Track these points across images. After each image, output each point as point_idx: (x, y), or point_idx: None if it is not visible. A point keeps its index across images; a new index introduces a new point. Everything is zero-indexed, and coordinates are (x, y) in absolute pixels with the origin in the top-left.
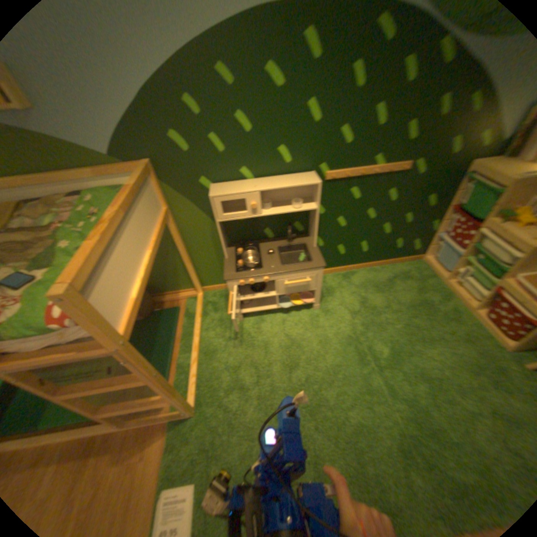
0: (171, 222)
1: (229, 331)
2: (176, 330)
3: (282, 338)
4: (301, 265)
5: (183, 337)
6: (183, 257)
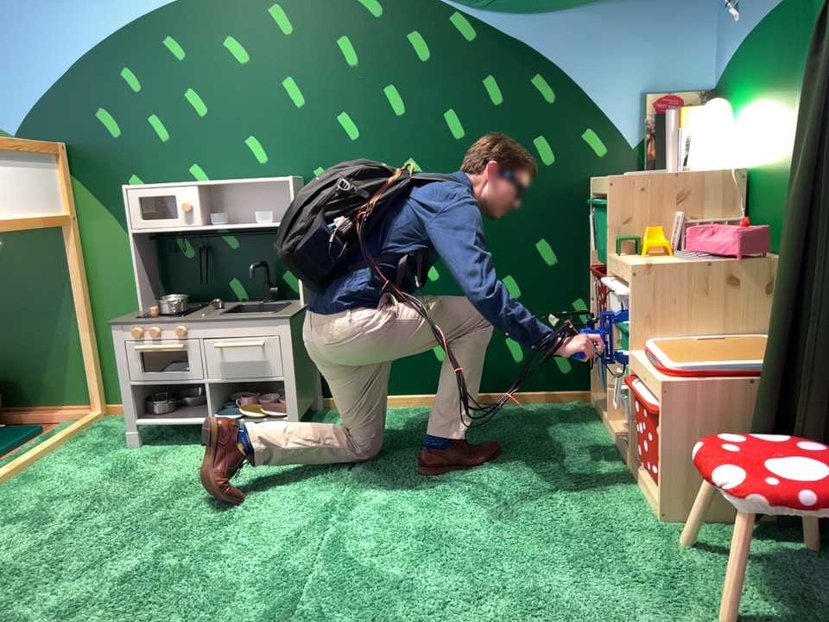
0: (72, 242)
1: (101, 459)
2: (7, 453)
3: (190, 474)
4: (252, 315)
5: (11, 459)
6: (79, 314)
